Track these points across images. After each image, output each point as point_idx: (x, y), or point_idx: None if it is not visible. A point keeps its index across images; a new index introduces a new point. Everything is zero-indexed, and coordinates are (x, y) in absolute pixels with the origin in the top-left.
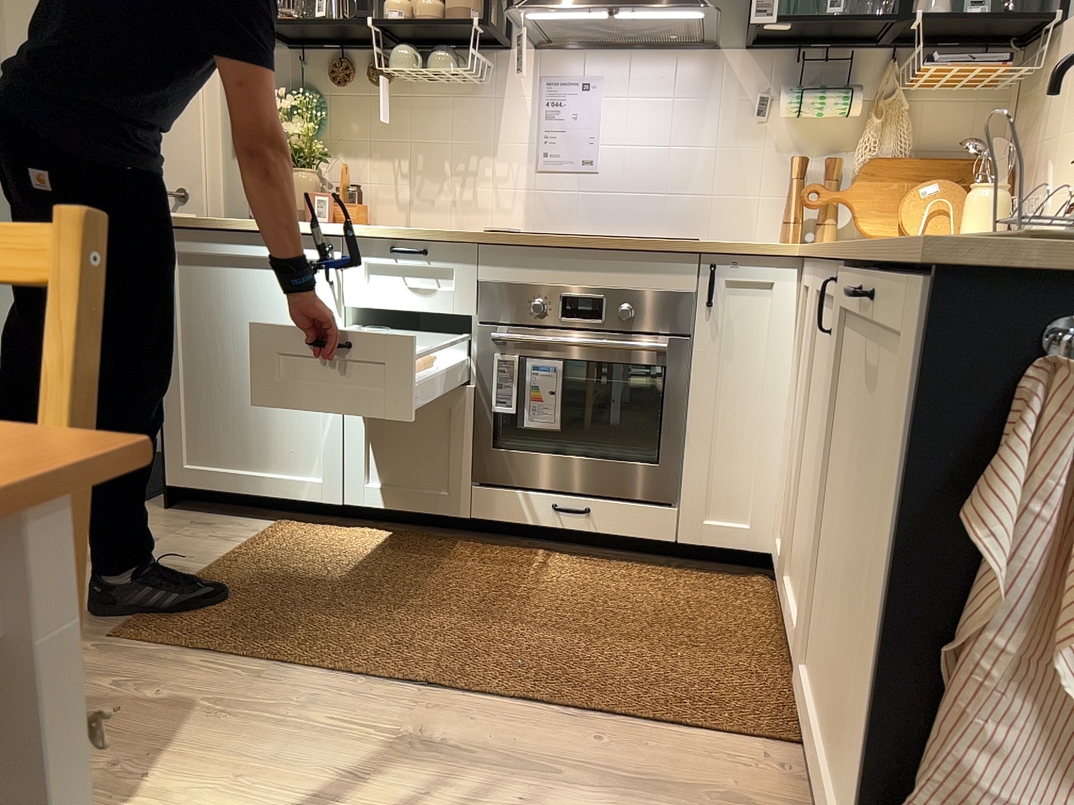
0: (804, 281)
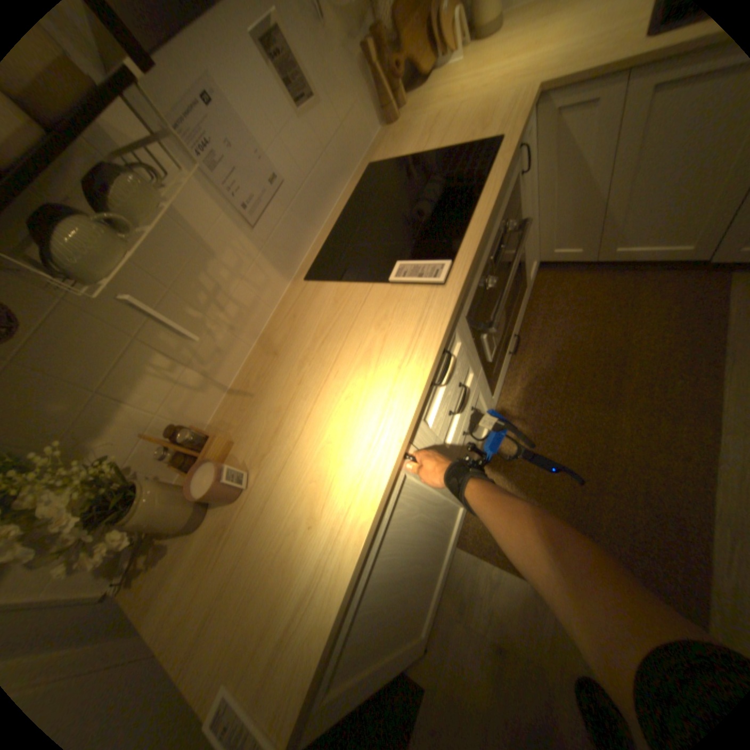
0: (538, 108)
